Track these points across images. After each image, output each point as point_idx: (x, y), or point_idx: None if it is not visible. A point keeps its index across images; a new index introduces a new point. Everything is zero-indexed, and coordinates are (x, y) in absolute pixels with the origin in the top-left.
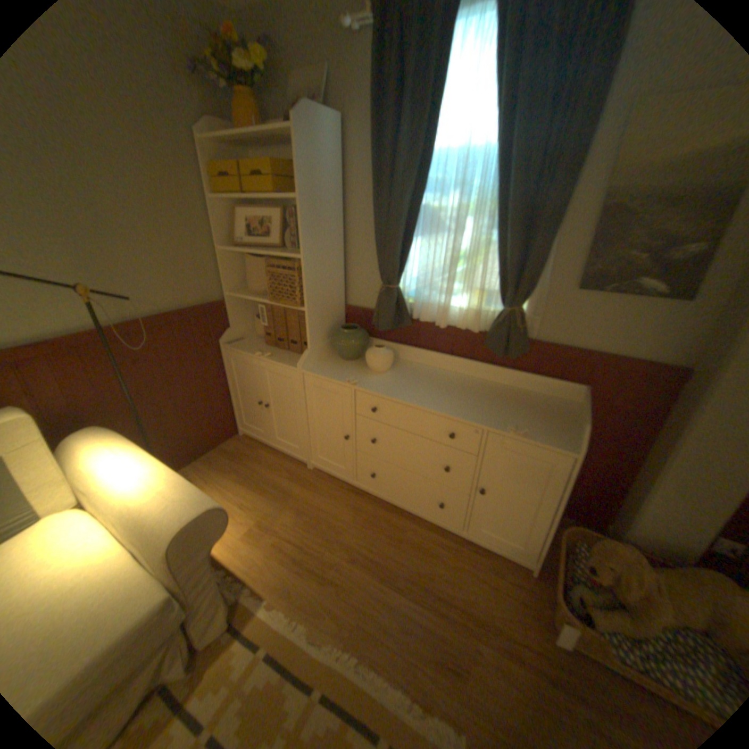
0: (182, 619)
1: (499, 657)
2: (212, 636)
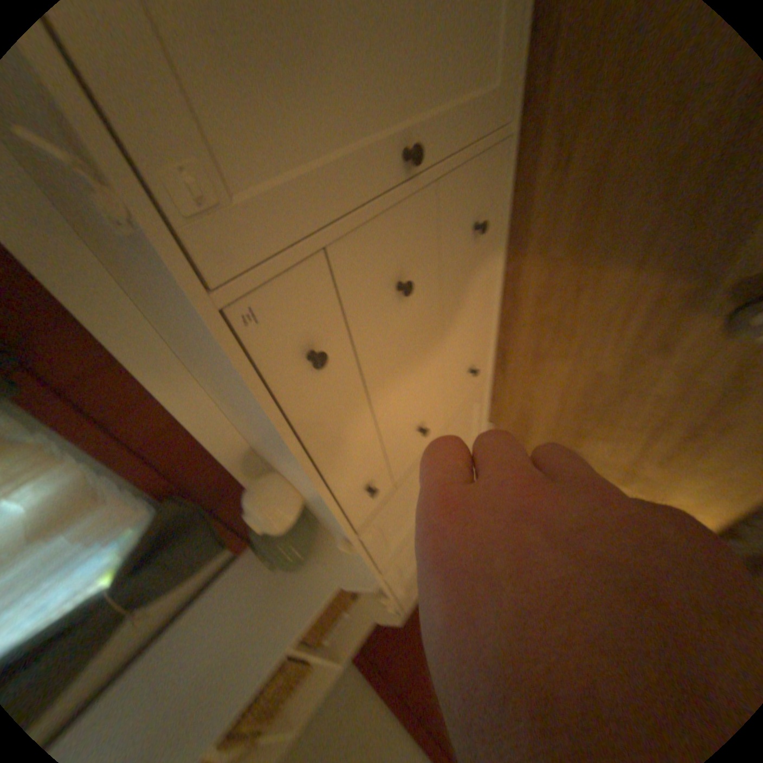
0: None
1: None
2: None
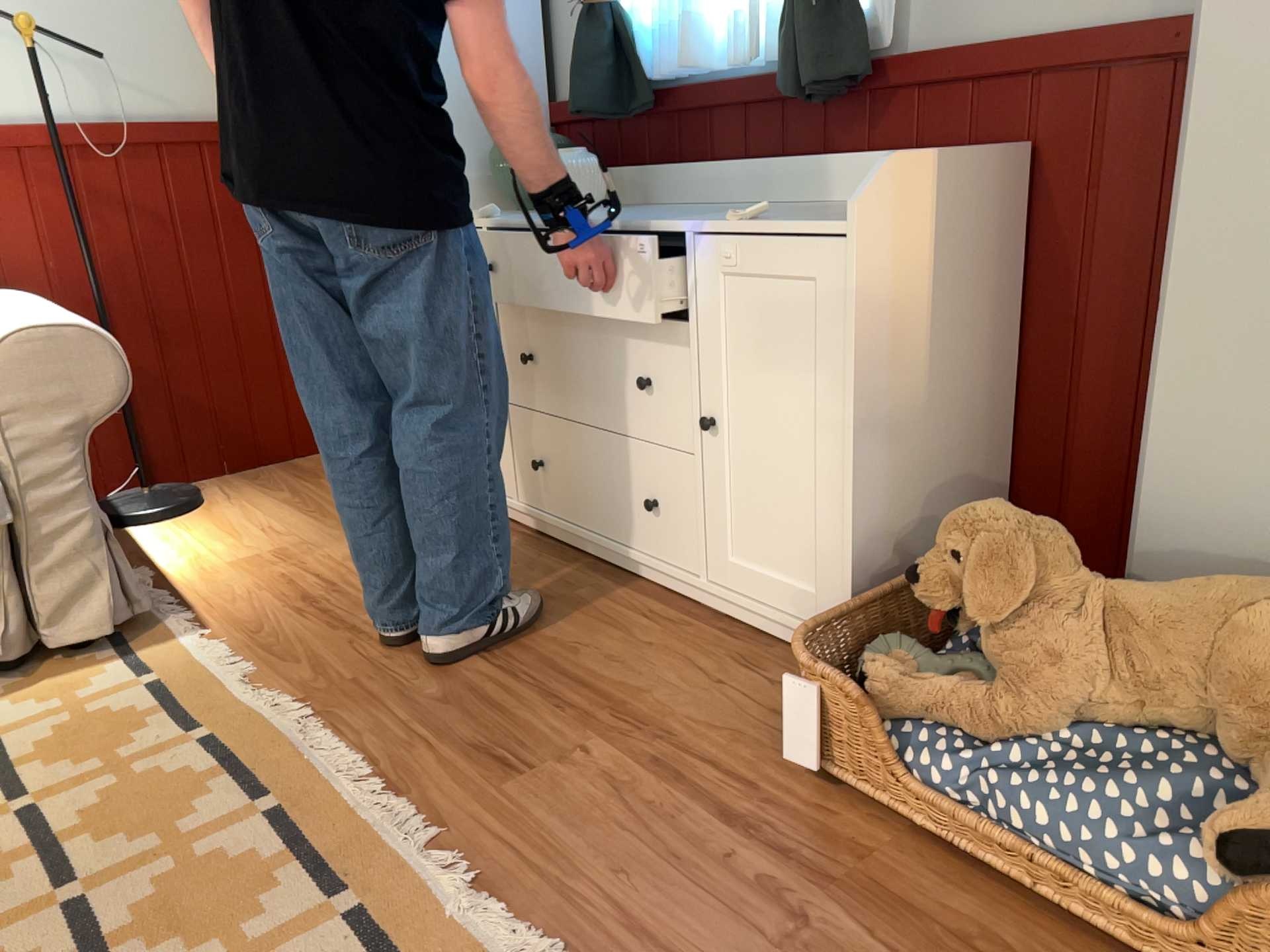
0: (7, 520)
1: (629, 764)
2: (83, 635)
